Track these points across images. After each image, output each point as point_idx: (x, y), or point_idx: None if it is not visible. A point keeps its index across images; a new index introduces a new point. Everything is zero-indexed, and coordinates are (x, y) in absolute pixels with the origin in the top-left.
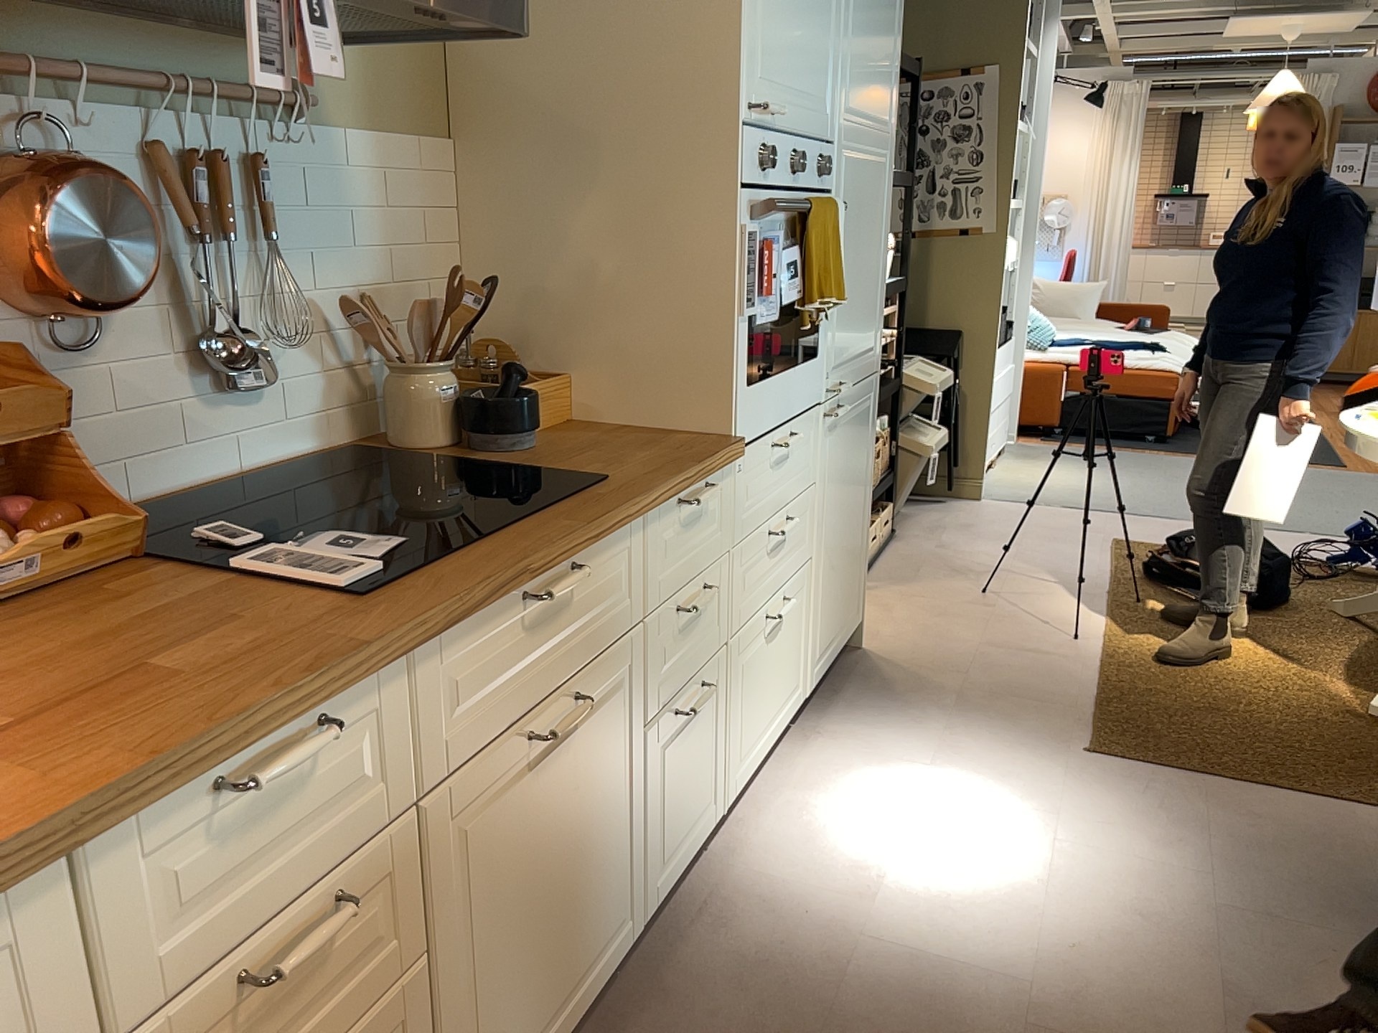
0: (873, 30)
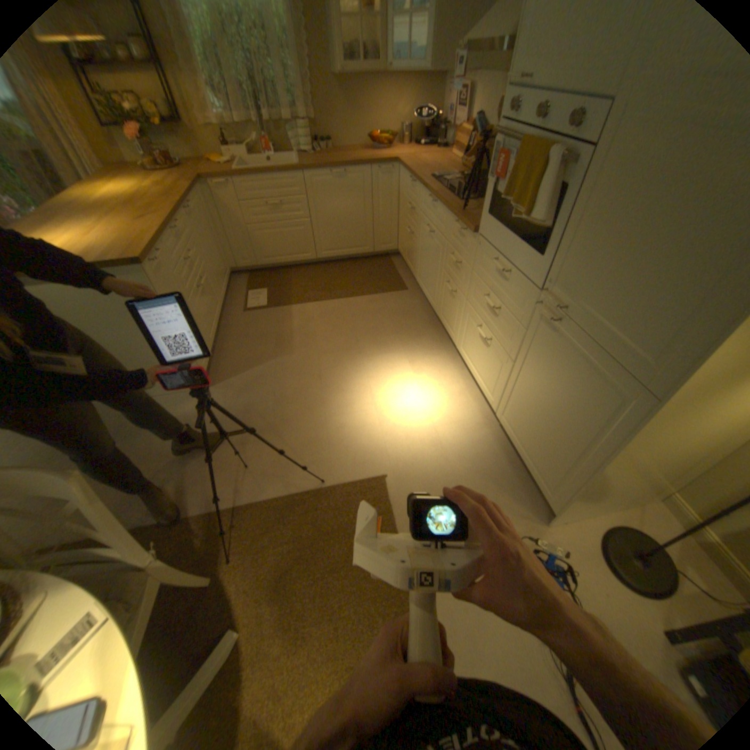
0: None
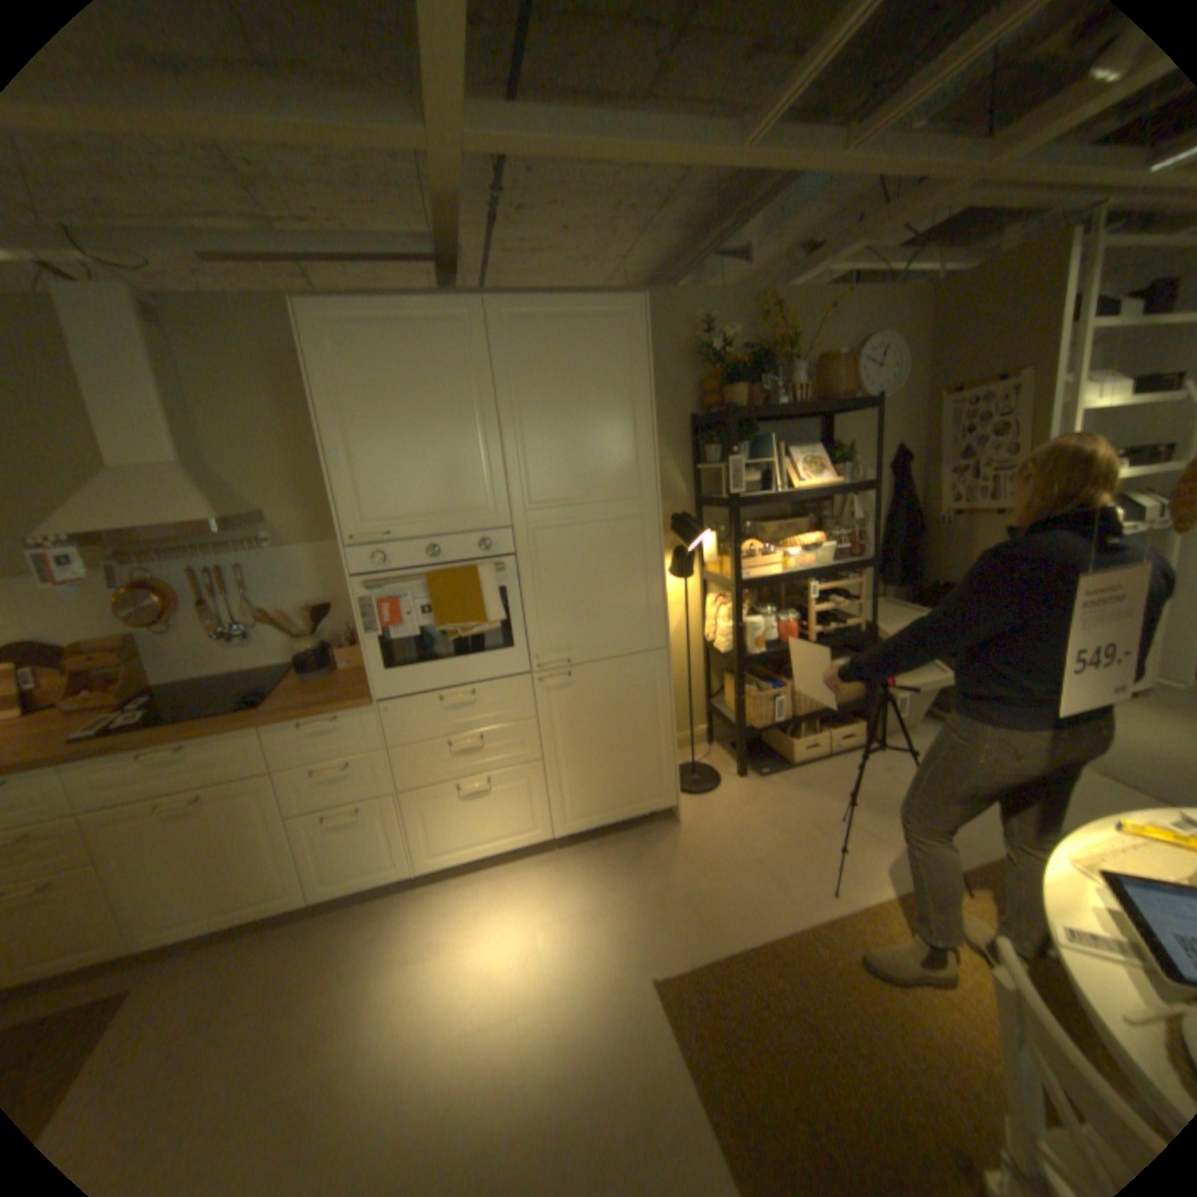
0: (573, 444)
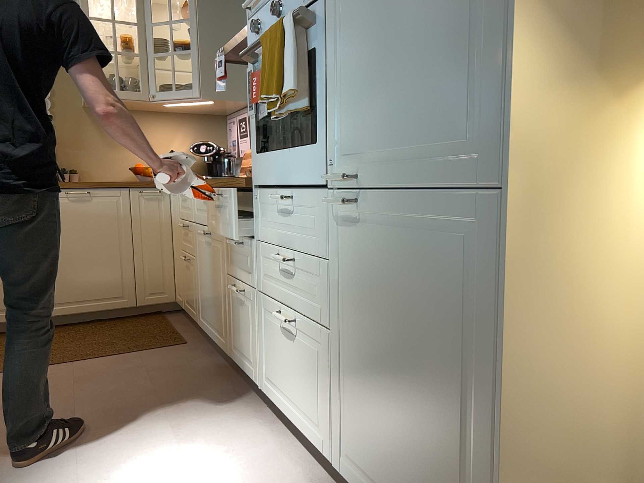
0: None
